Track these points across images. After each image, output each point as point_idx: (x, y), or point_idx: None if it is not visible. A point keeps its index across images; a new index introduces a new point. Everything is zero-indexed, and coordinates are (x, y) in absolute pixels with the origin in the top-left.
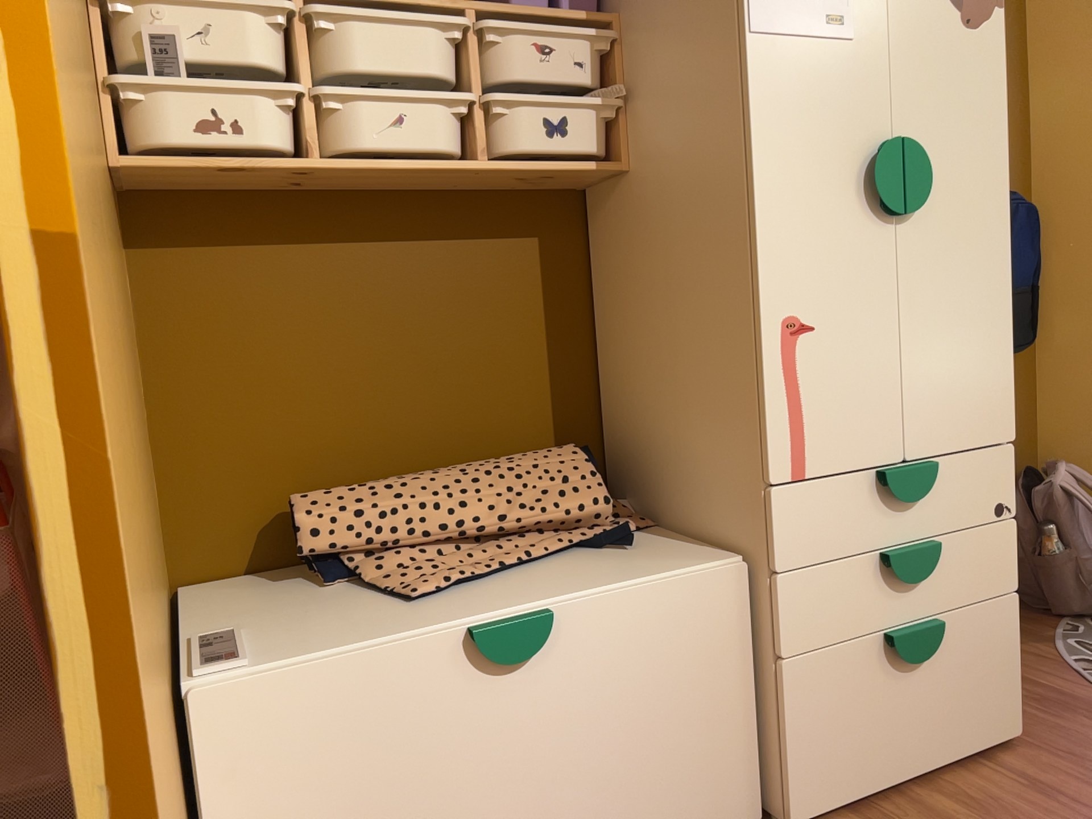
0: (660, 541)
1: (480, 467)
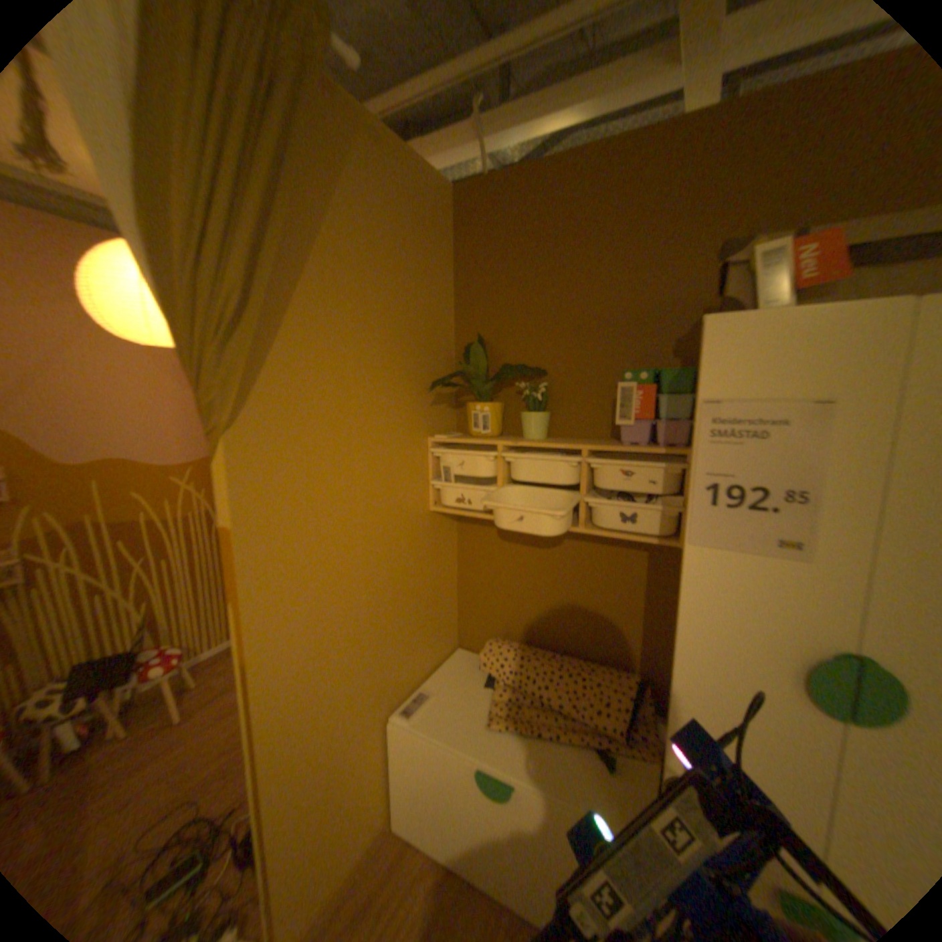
0: (637, 782)
1: (572, 668)
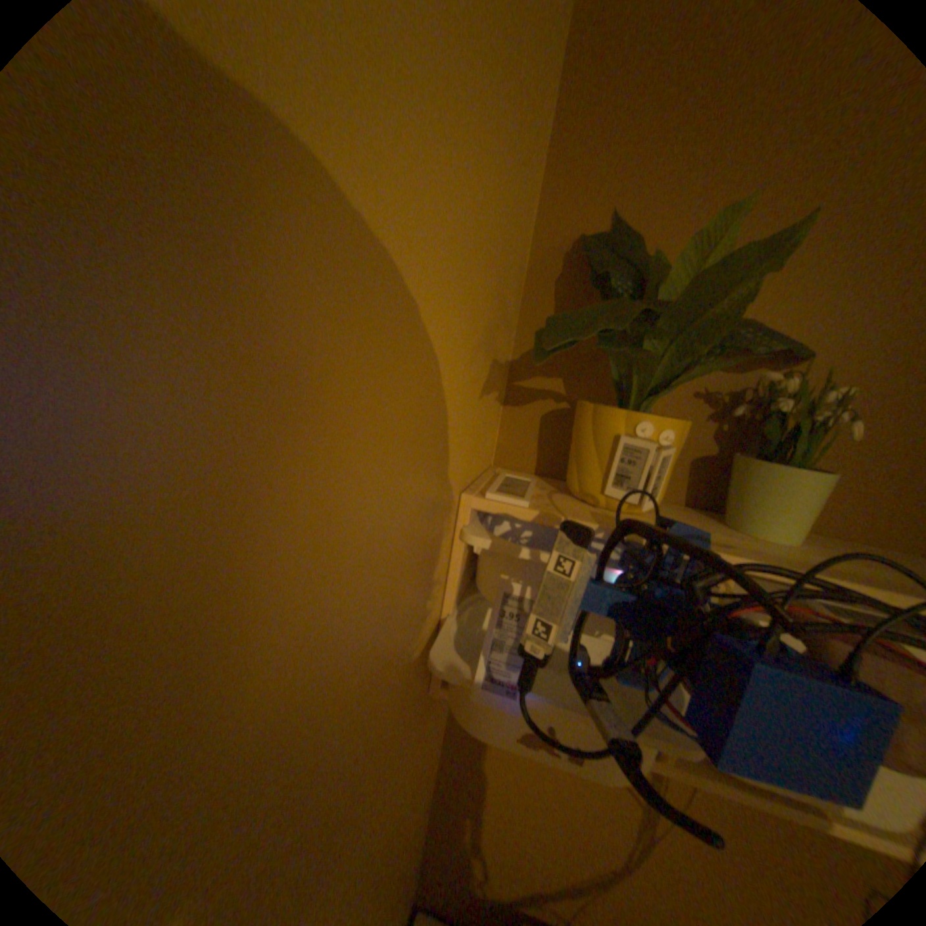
0: None
1: None
